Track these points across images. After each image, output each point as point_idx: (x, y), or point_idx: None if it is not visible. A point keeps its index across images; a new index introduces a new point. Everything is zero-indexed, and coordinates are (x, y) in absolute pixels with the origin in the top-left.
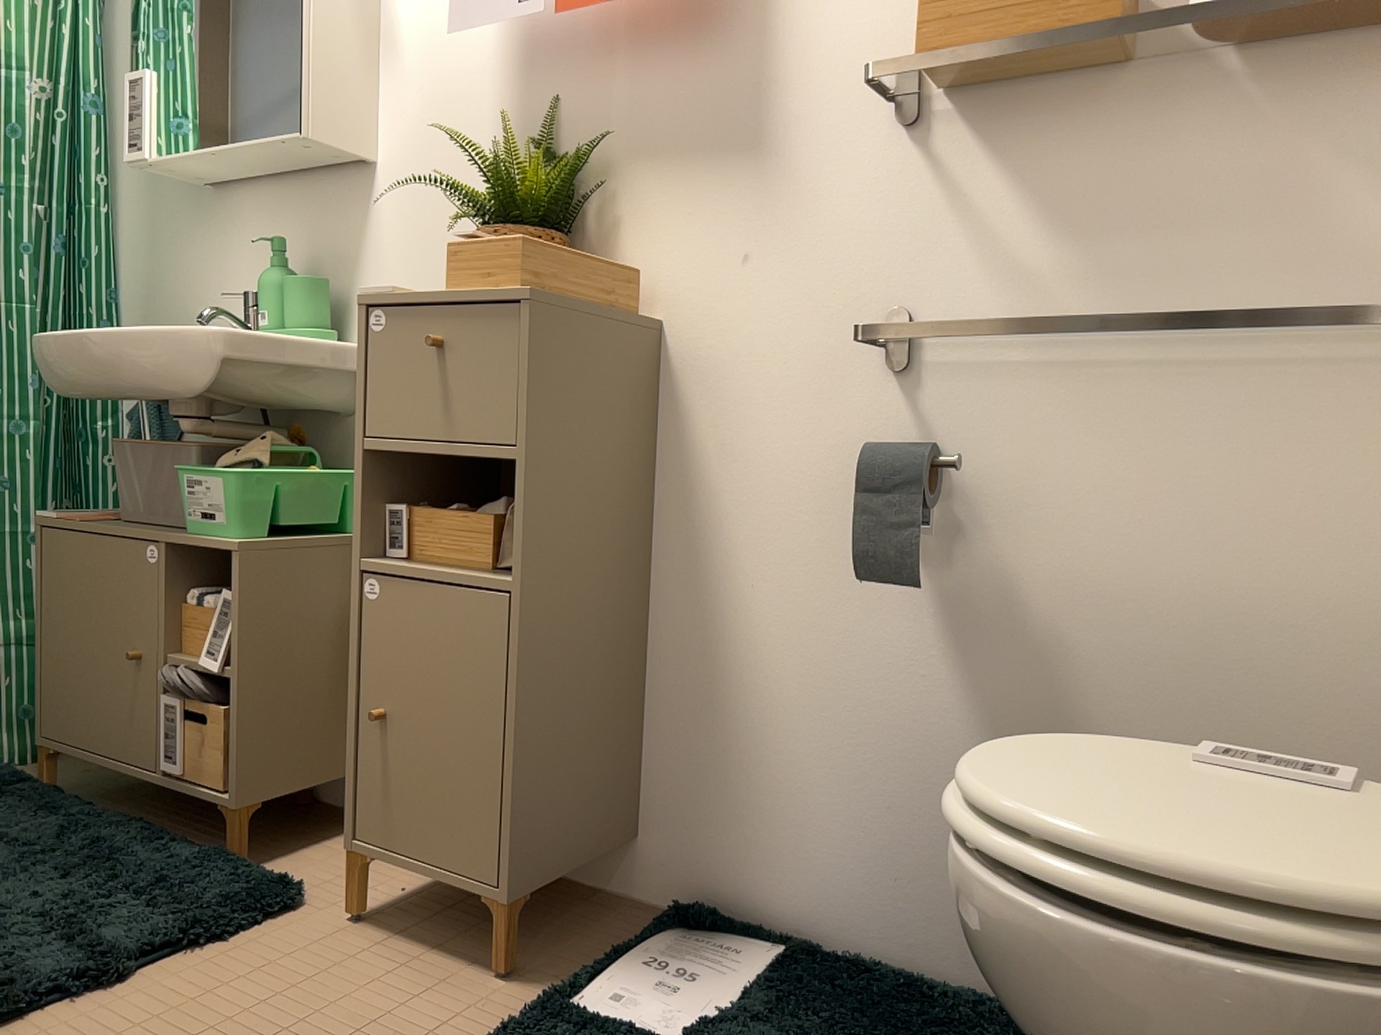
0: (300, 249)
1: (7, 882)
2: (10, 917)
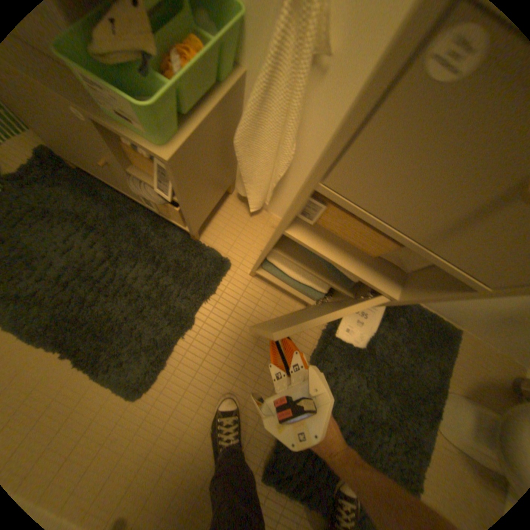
0: None
1: (118, 270)
2: (137, 300)
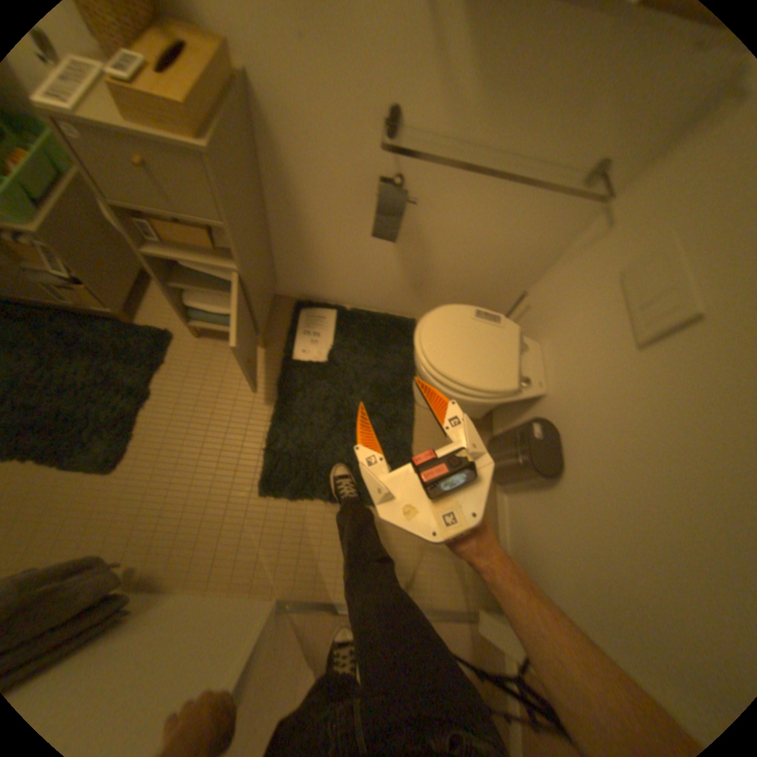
0: None
1: (57, 372)
2: (85, 389)
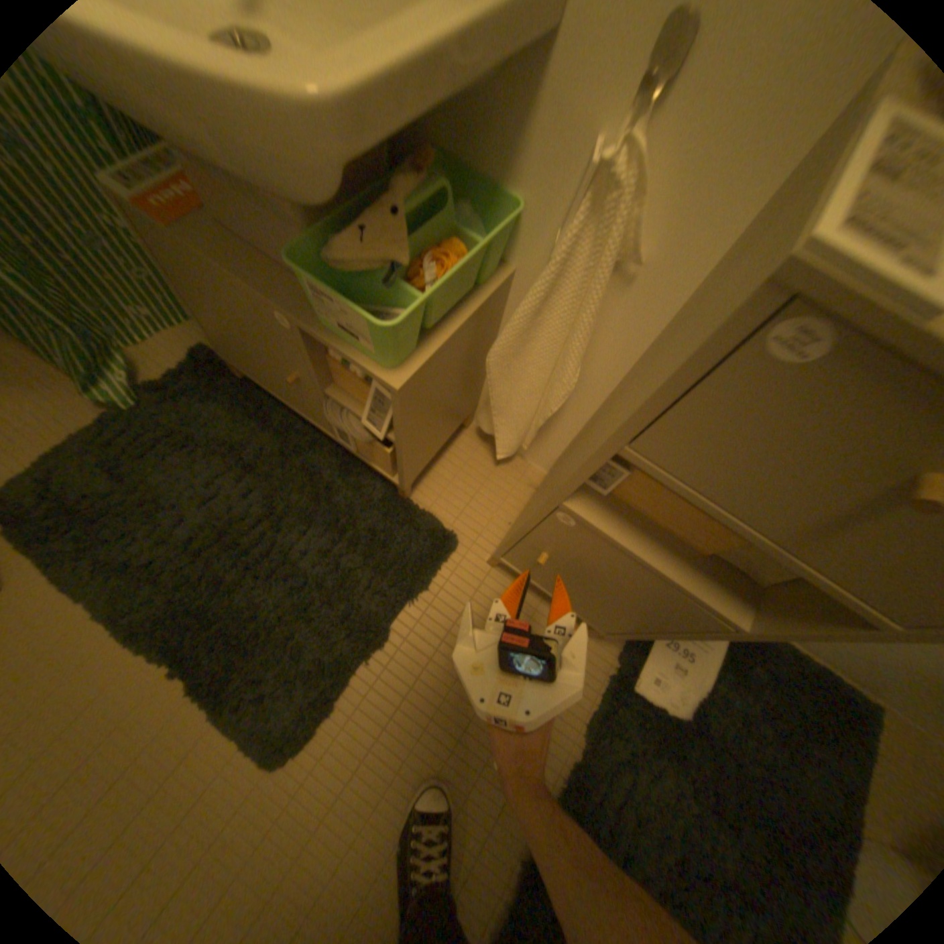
0: None
1: (280, 537)
2: (303, 589)
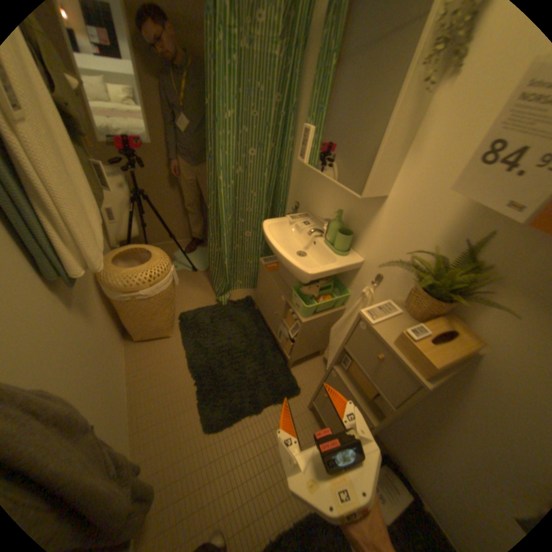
0: (348, 206)
1: (245, 360)
2: (244, 379)
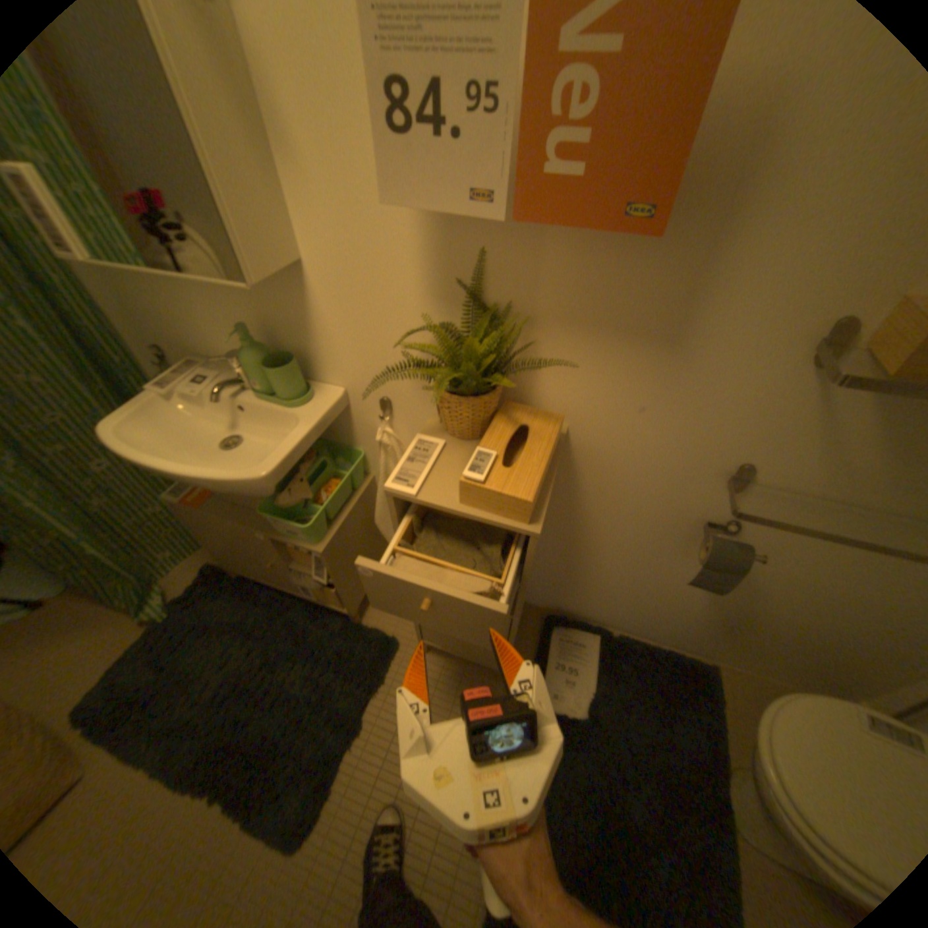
0: (250, 310)
1: (274, 678)
2: (295, 710)
